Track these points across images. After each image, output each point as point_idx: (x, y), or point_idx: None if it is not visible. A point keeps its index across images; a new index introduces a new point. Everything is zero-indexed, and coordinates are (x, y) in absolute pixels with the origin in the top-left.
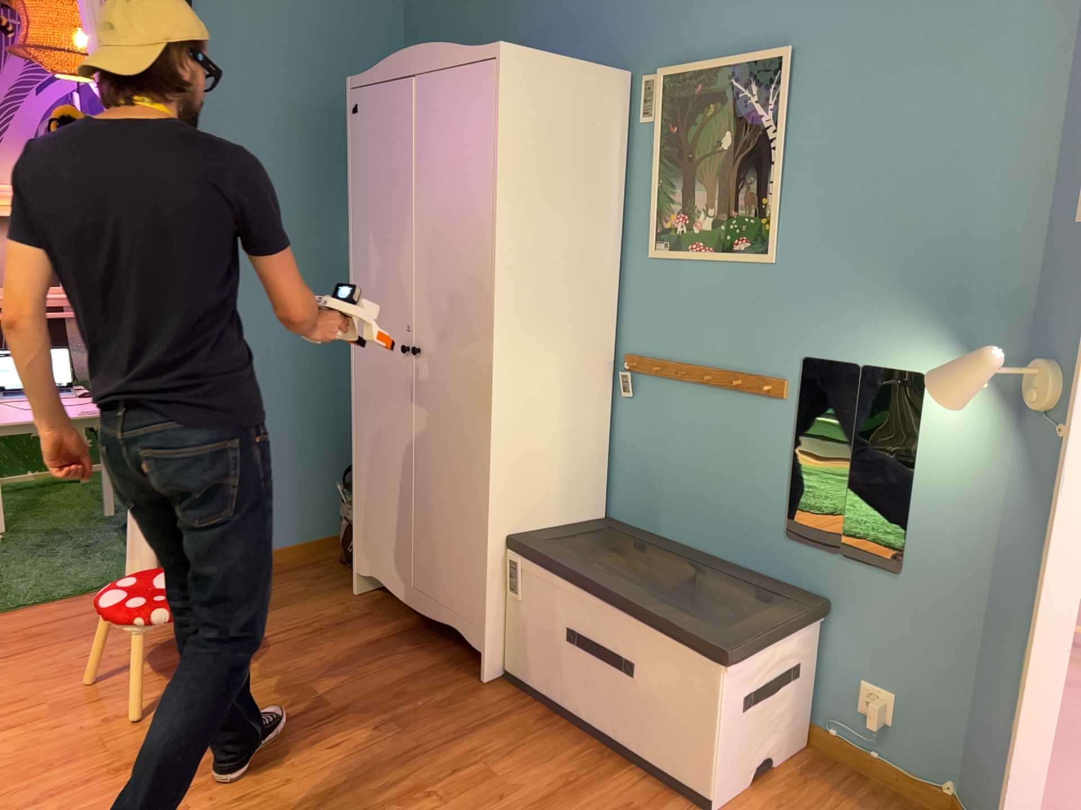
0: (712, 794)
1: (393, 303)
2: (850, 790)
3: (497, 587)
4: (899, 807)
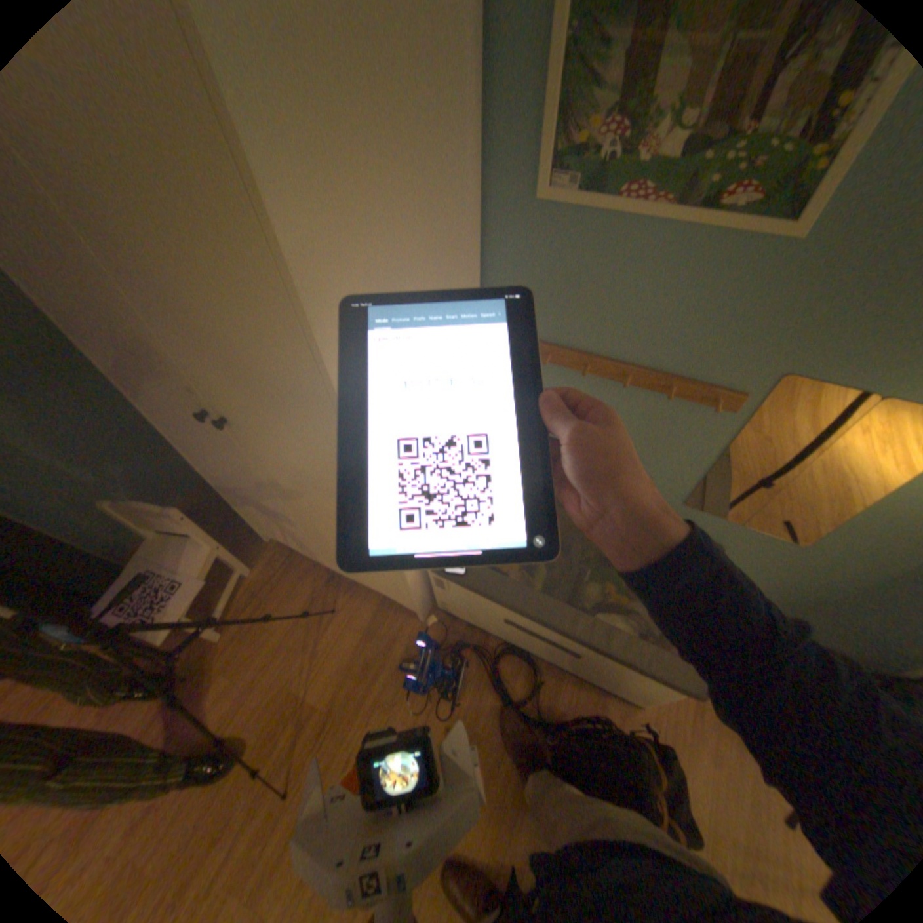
0: (645, 710)
1: (143, 352)
2: None
3: (422, 589)
4: None
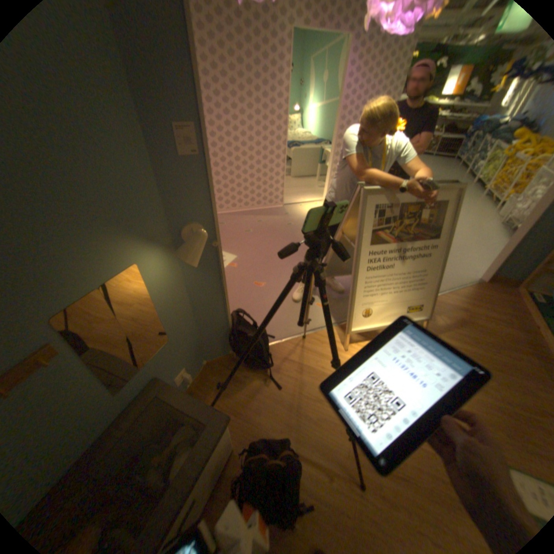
0: (231, 449)
1: None
2: (200, 398)
3: None
4: (206, 381)
